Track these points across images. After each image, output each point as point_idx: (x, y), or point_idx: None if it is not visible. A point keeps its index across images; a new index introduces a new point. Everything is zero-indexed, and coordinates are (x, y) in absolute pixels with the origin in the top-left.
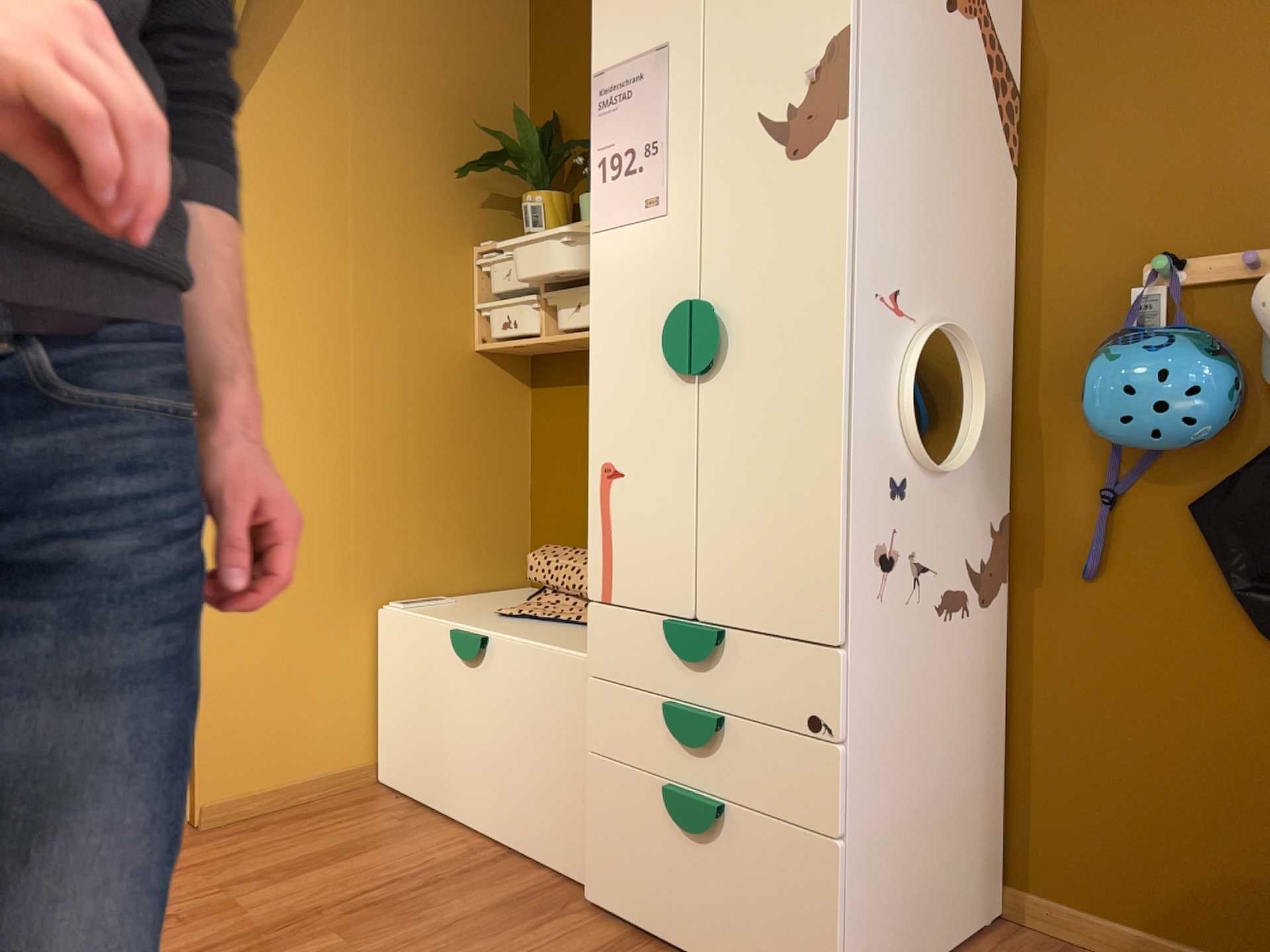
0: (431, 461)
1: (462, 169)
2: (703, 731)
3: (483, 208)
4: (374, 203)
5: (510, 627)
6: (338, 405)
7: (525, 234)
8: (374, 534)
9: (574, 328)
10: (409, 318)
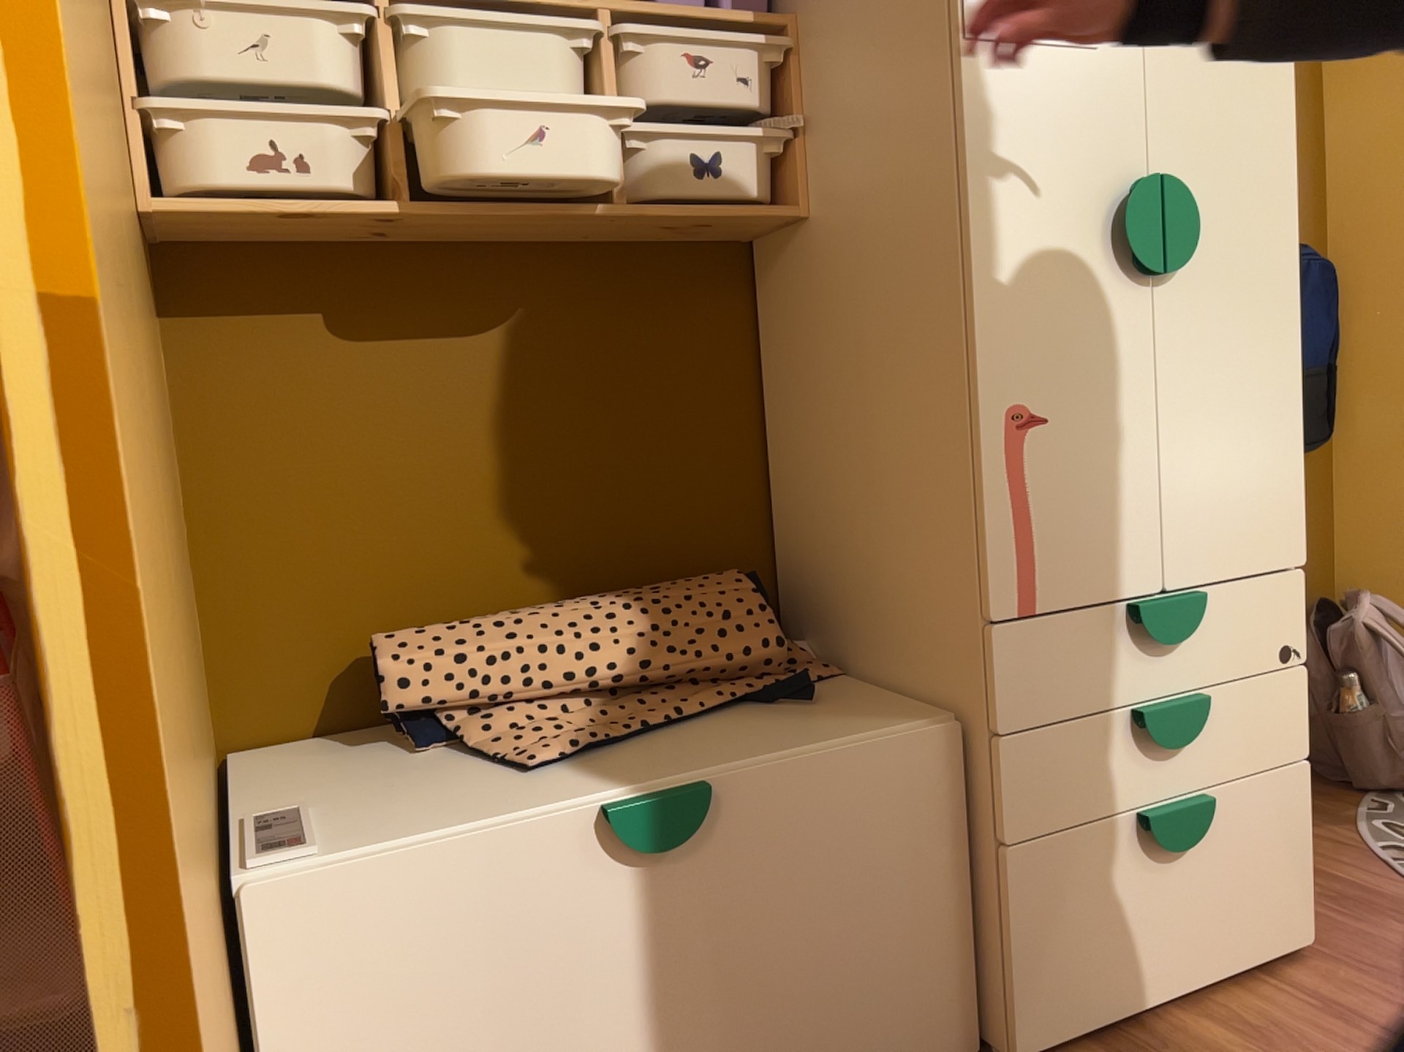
0: None
1: None
2: (1199, 716)
3: None
4: None
5: (658, 763)
6: None
7: None
8: None
9: (505, 197)
10: None
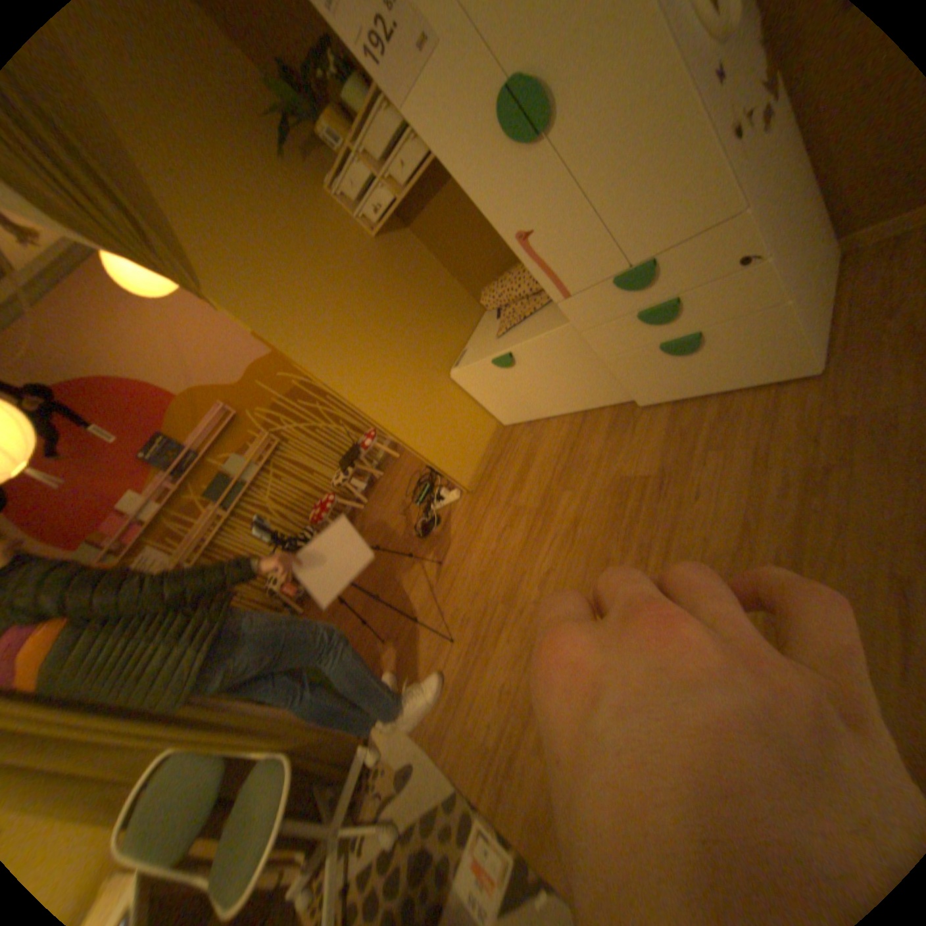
0: (409, 302)
1: (276, 148)
2: (671, 309)
3: (304, 159)
4: (269, 215)
5: (513, 337)
6: (359, 320)
7: (336, 150)
8: (421, 351)
9: (411, 175)
10: (339, 252)
